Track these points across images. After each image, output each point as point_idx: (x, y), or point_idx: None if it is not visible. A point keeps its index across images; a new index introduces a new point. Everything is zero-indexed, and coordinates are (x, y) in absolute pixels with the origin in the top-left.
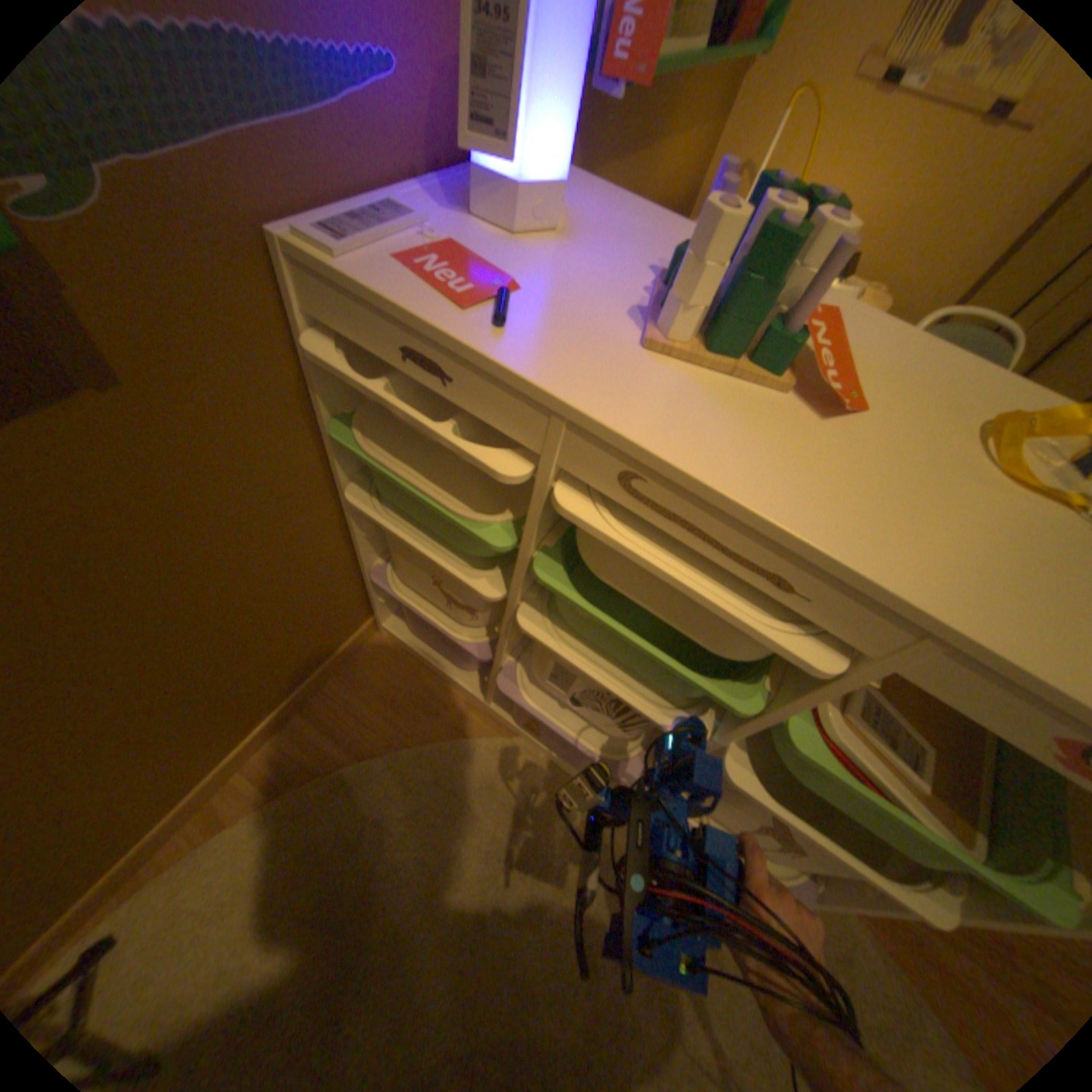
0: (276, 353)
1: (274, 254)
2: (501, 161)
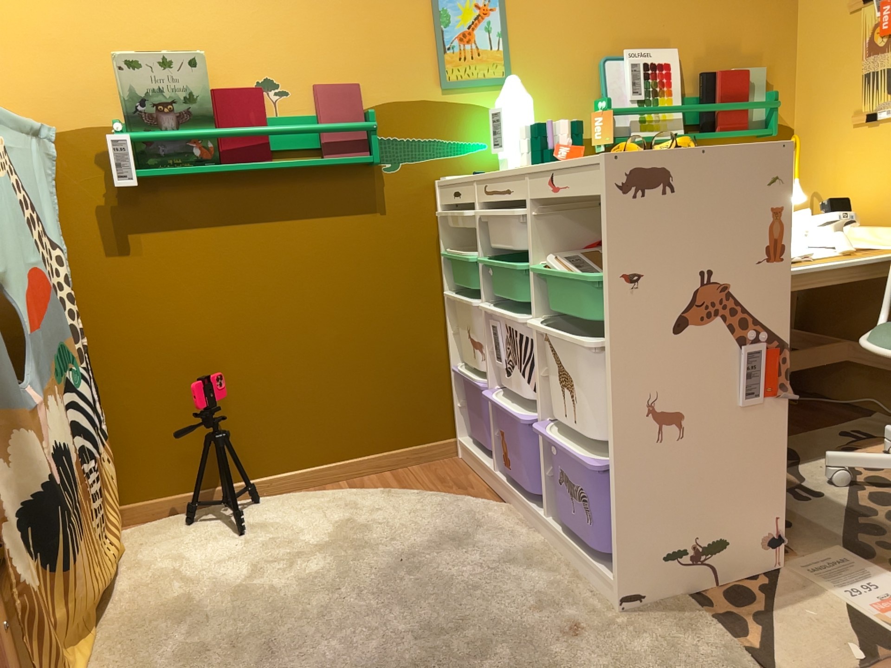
0: (430, 222)
1: (435, 190)
2: (504, 157)
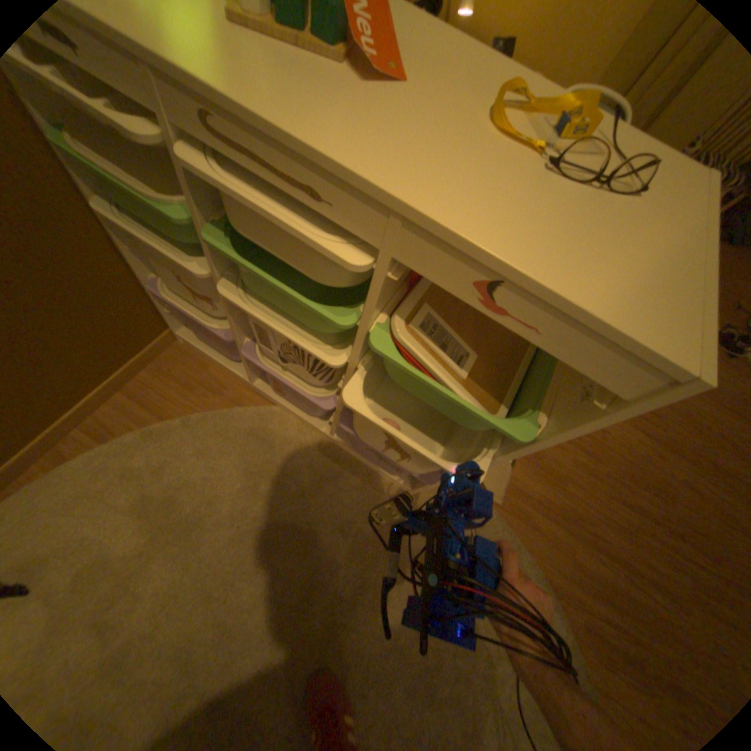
0: None
1: None
2: None
